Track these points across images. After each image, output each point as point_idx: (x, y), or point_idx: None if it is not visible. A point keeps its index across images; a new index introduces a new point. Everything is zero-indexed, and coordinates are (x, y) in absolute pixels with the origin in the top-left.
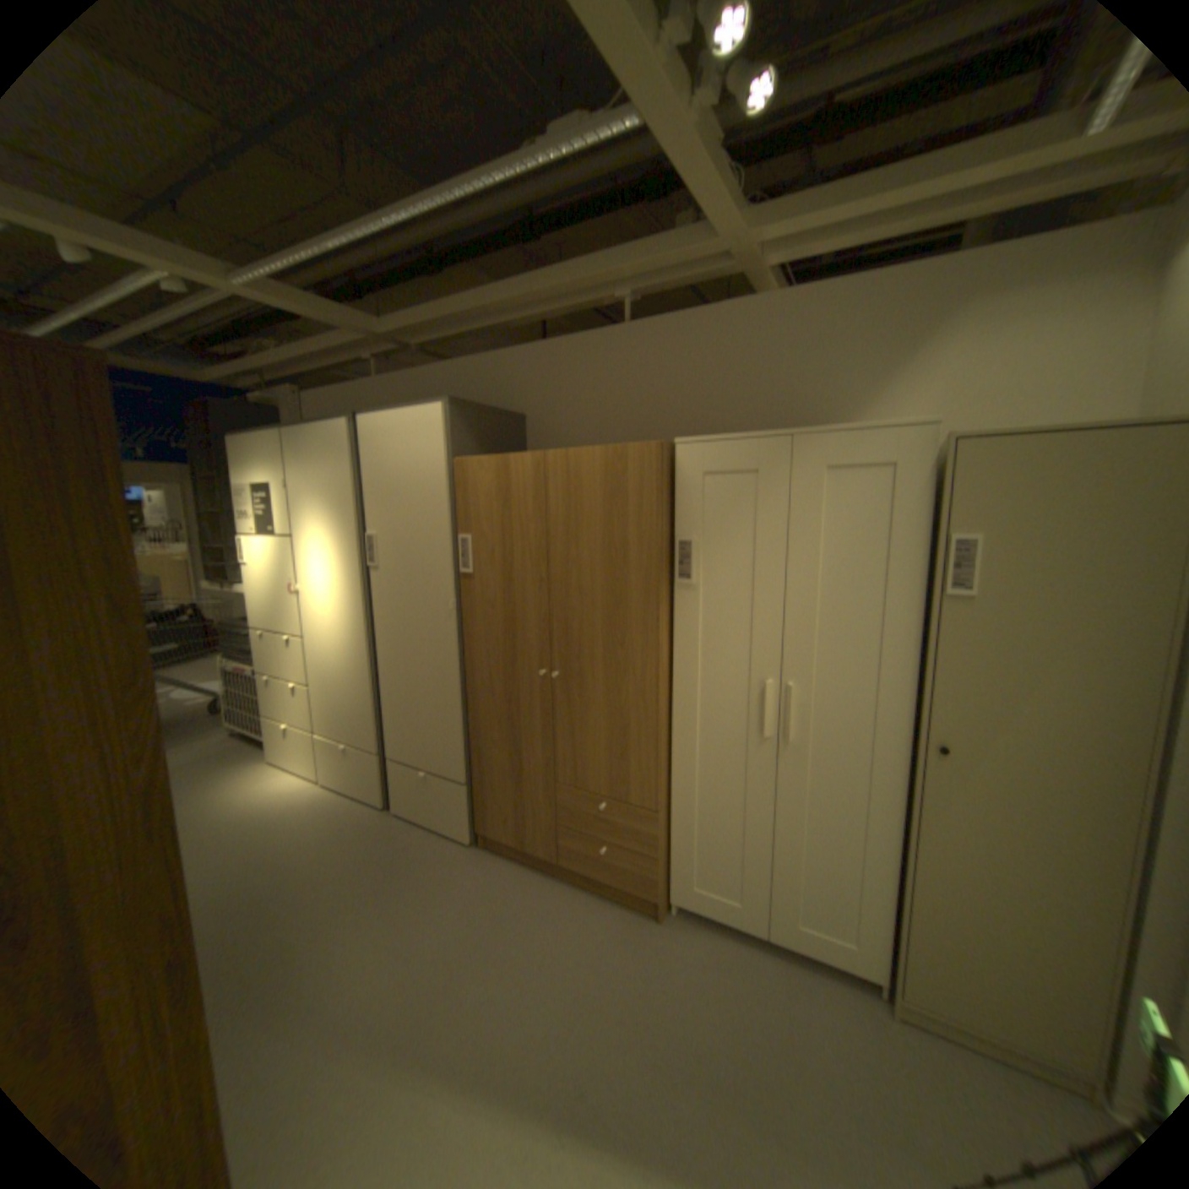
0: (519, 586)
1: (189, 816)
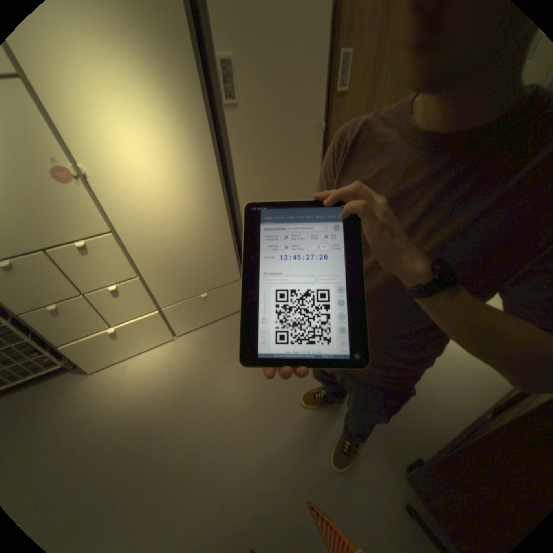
0: (378, 95)
1: (127, 439)
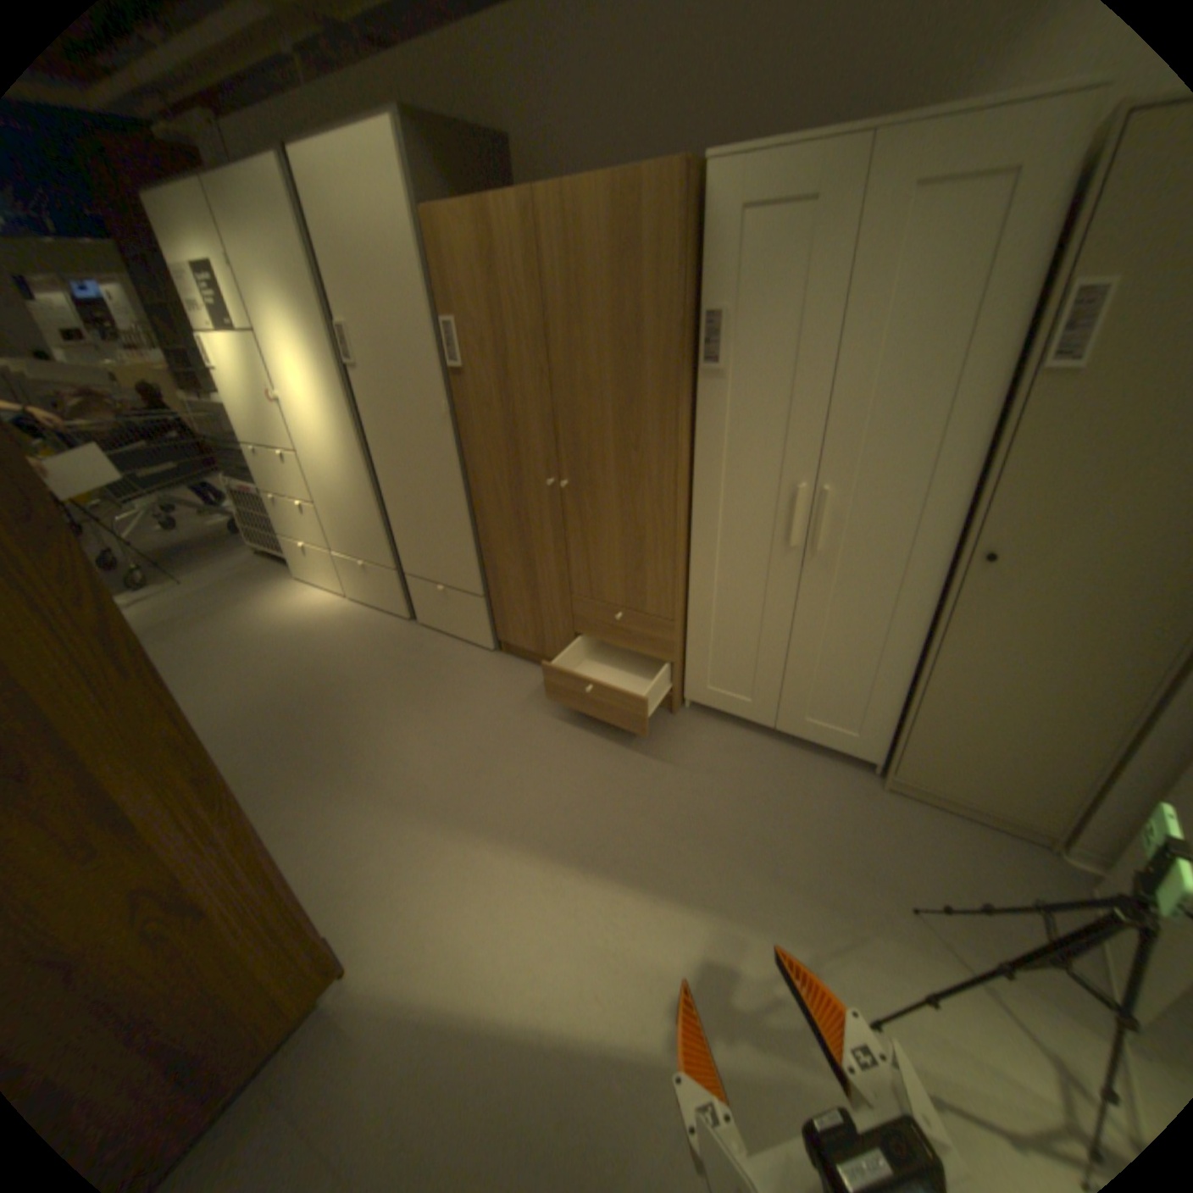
0: (515, 381)
1: (231, 629)
